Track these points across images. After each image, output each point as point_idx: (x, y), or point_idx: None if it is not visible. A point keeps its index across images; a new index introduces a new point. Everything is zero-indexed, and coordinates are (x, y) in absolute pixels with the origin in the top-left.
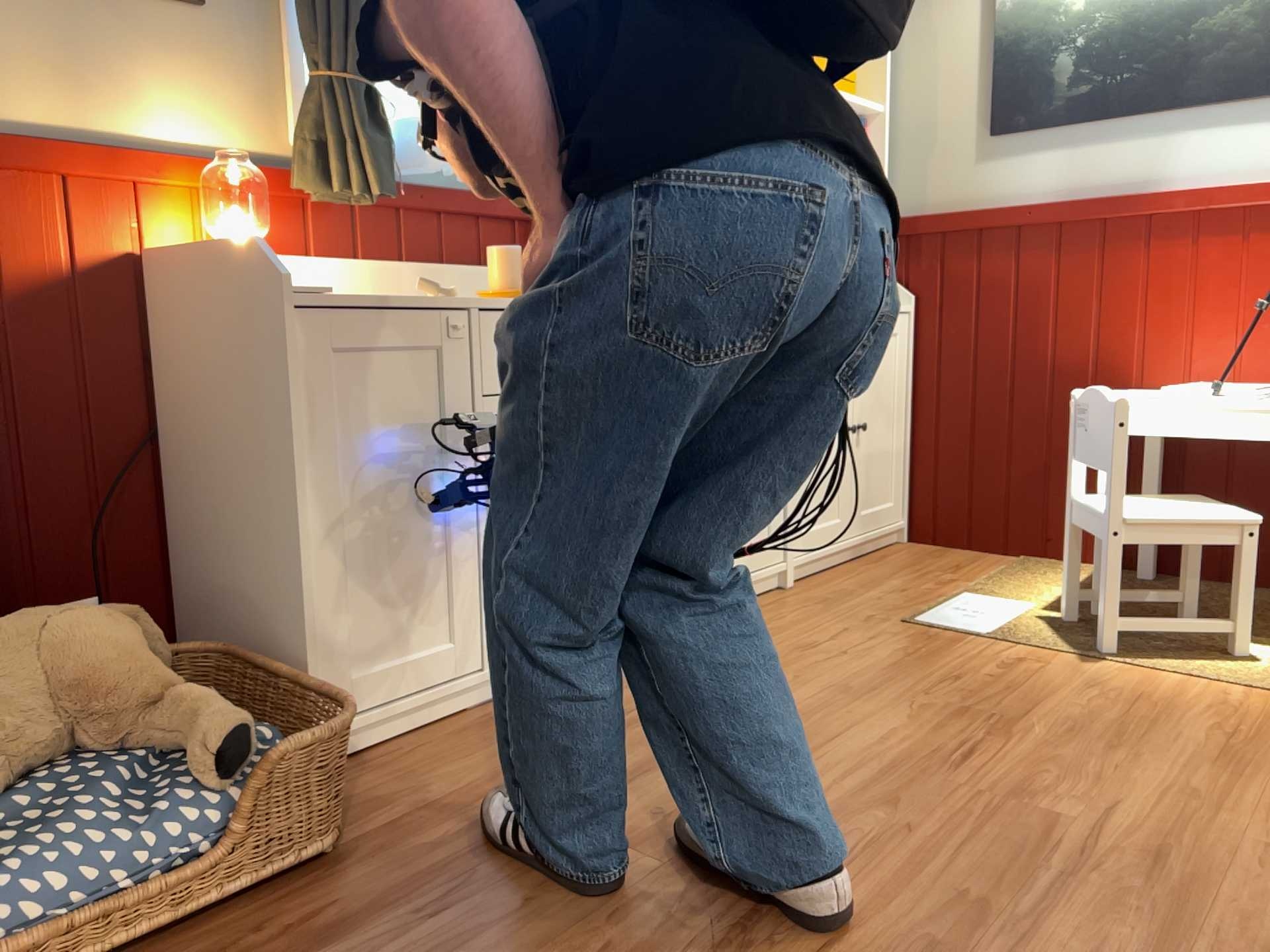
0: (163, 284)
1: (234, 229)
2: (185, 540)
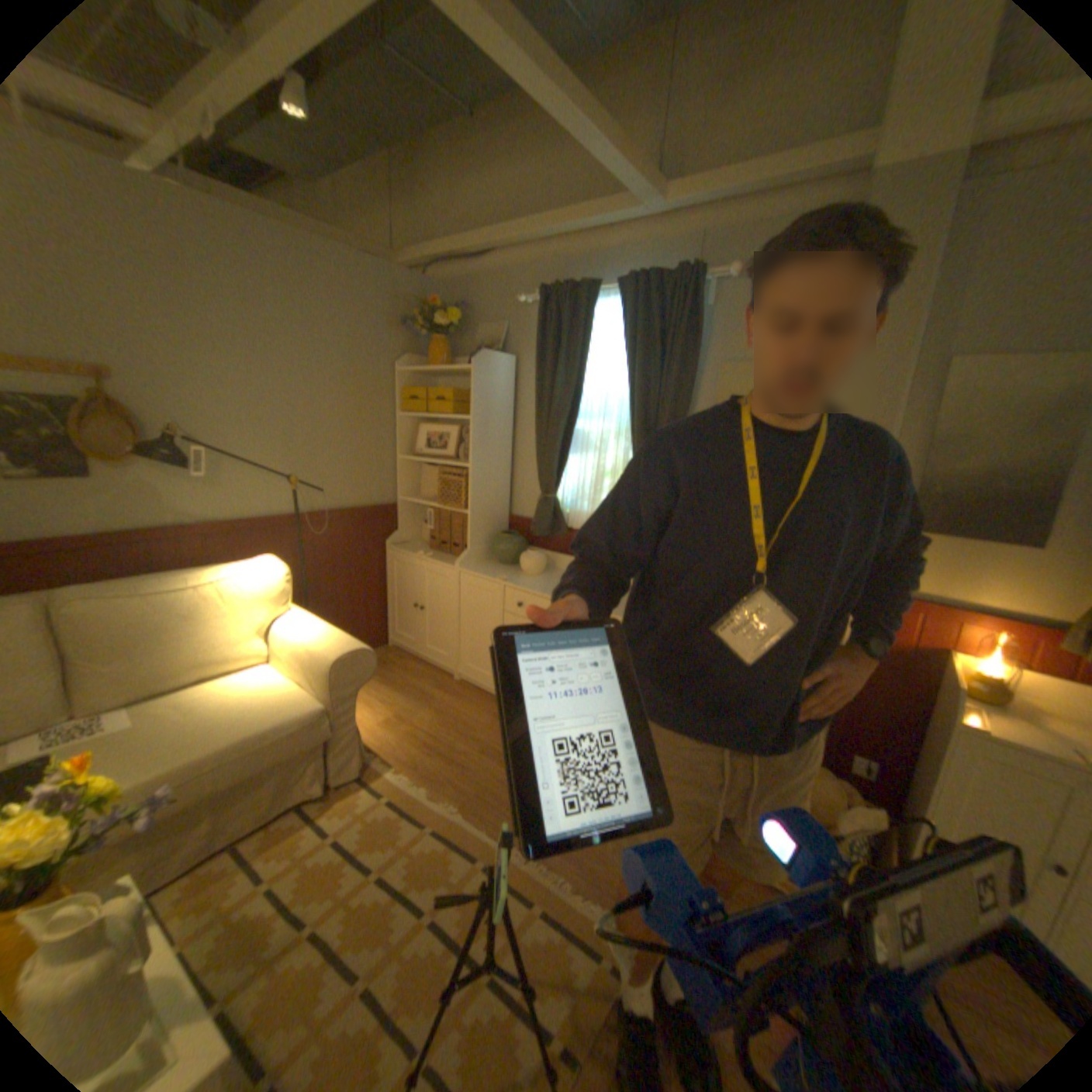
0: (949, 670)
1: (997, 662)
2: (919, 770)
